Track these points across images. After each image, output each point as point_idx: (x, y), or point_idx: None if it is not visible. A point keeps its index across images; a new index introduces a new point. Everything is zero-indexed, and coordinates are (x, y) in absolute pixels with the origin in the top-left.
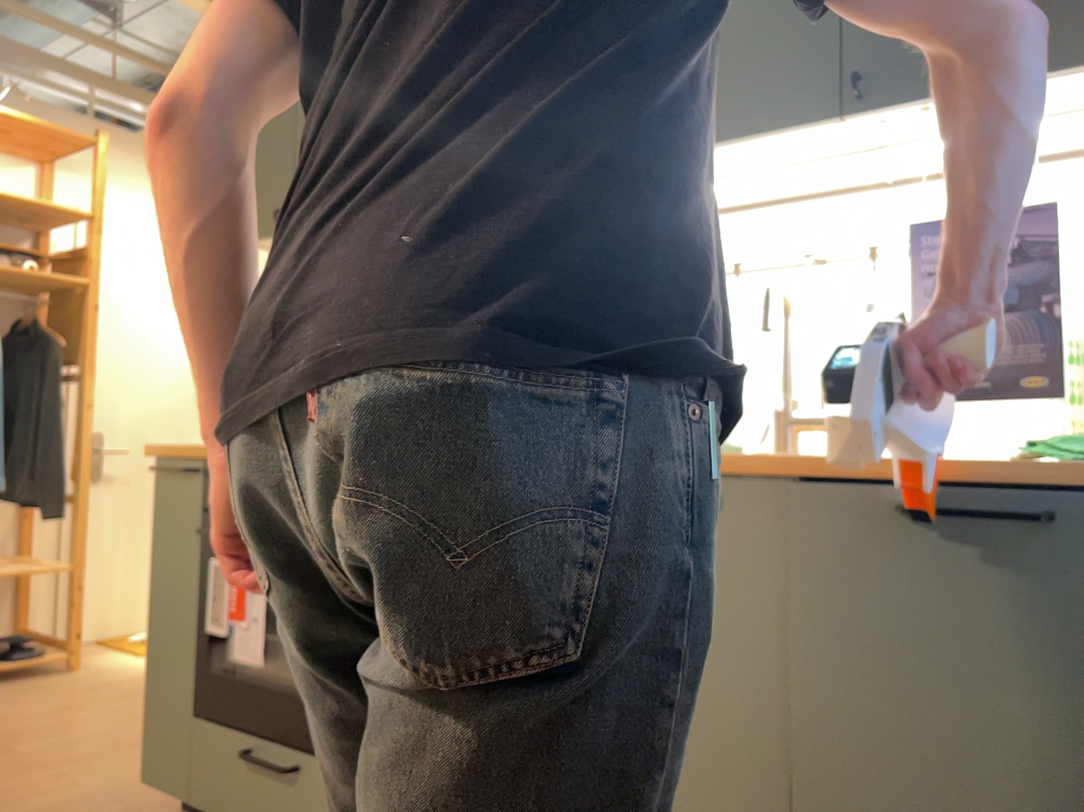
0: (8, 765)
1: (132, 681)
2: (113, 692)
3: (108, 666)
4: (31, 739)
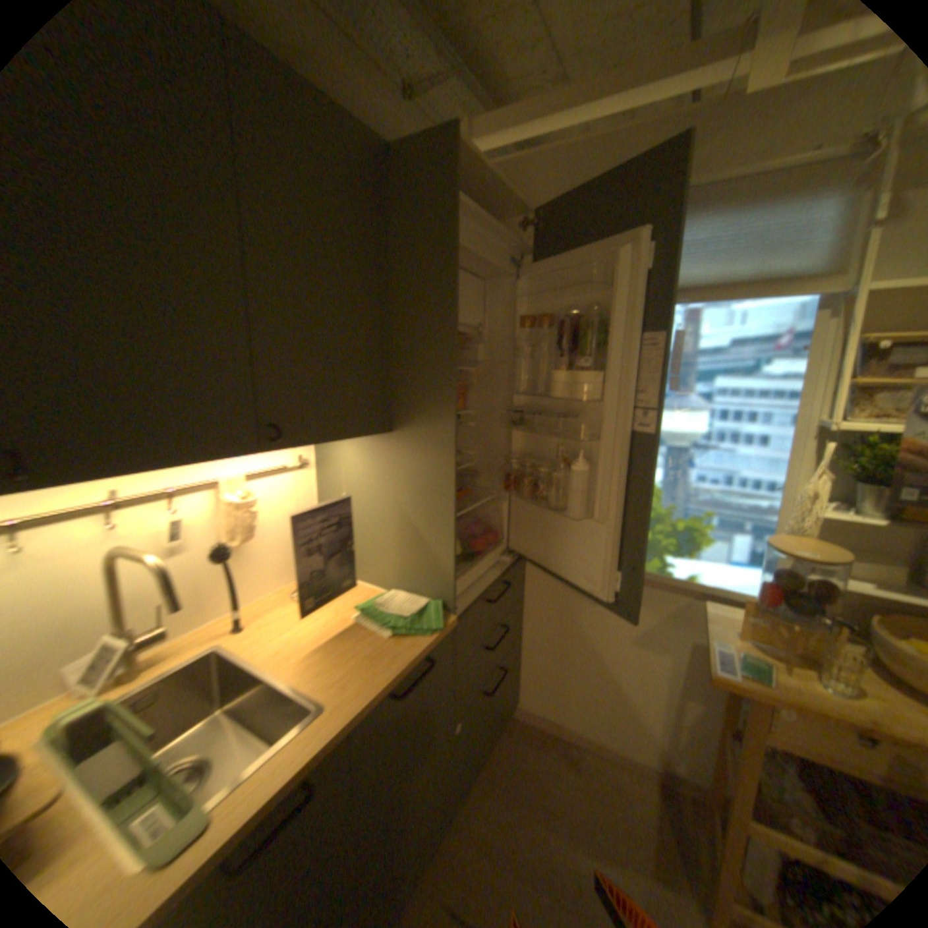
0: None
1: None
2: None
3: None
4: None
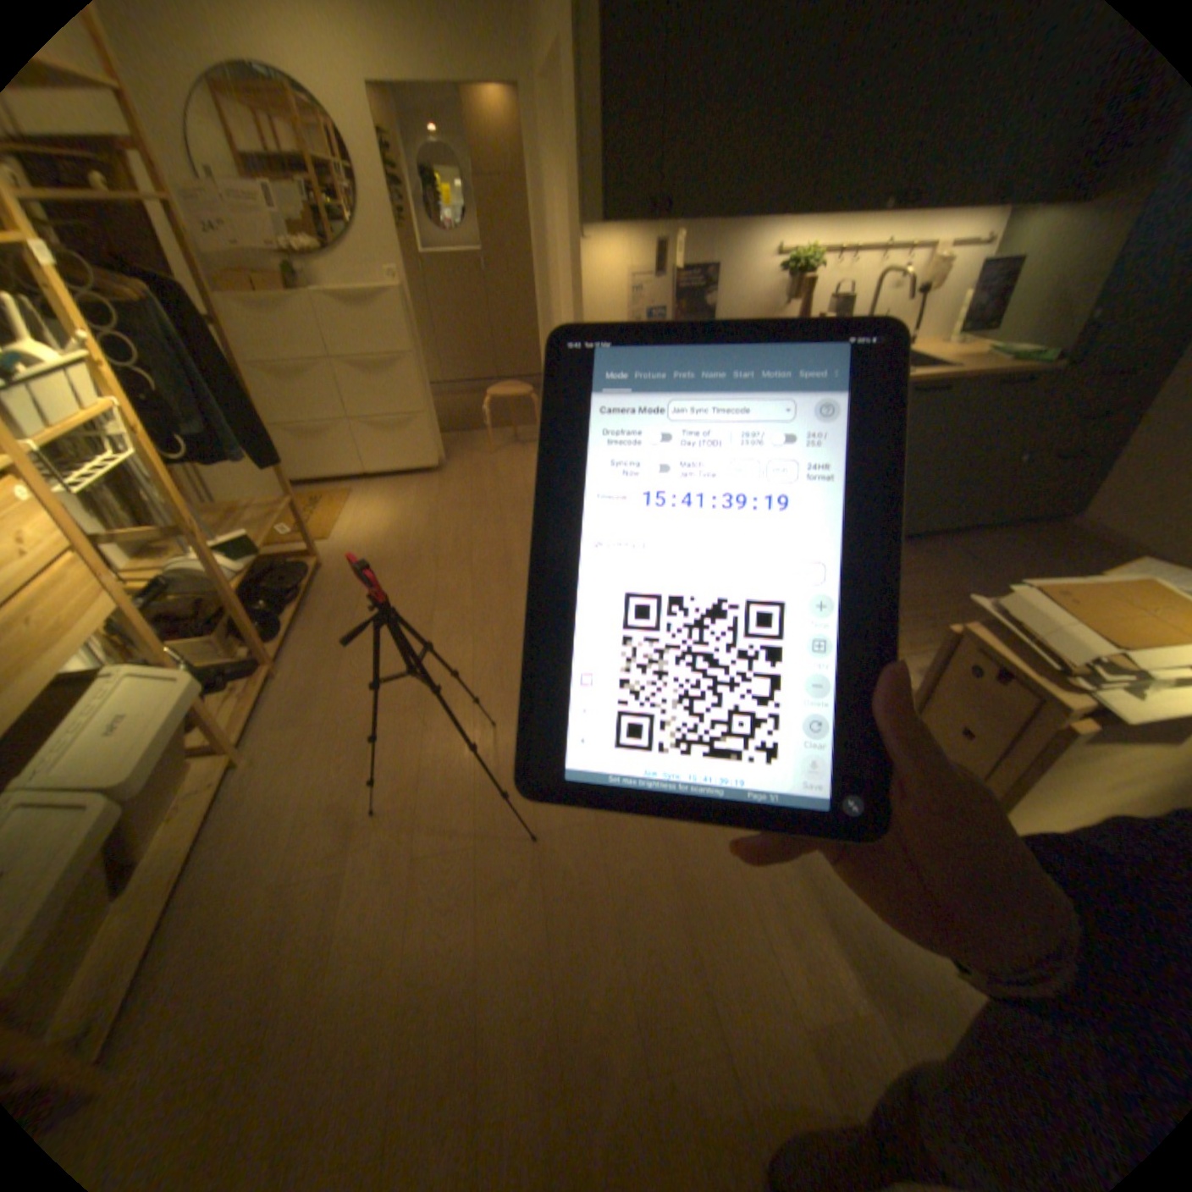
0: (485, 611)
1: (381, 553)
2: (393, 562)
3: (330, 554)
4: (449, 599)
